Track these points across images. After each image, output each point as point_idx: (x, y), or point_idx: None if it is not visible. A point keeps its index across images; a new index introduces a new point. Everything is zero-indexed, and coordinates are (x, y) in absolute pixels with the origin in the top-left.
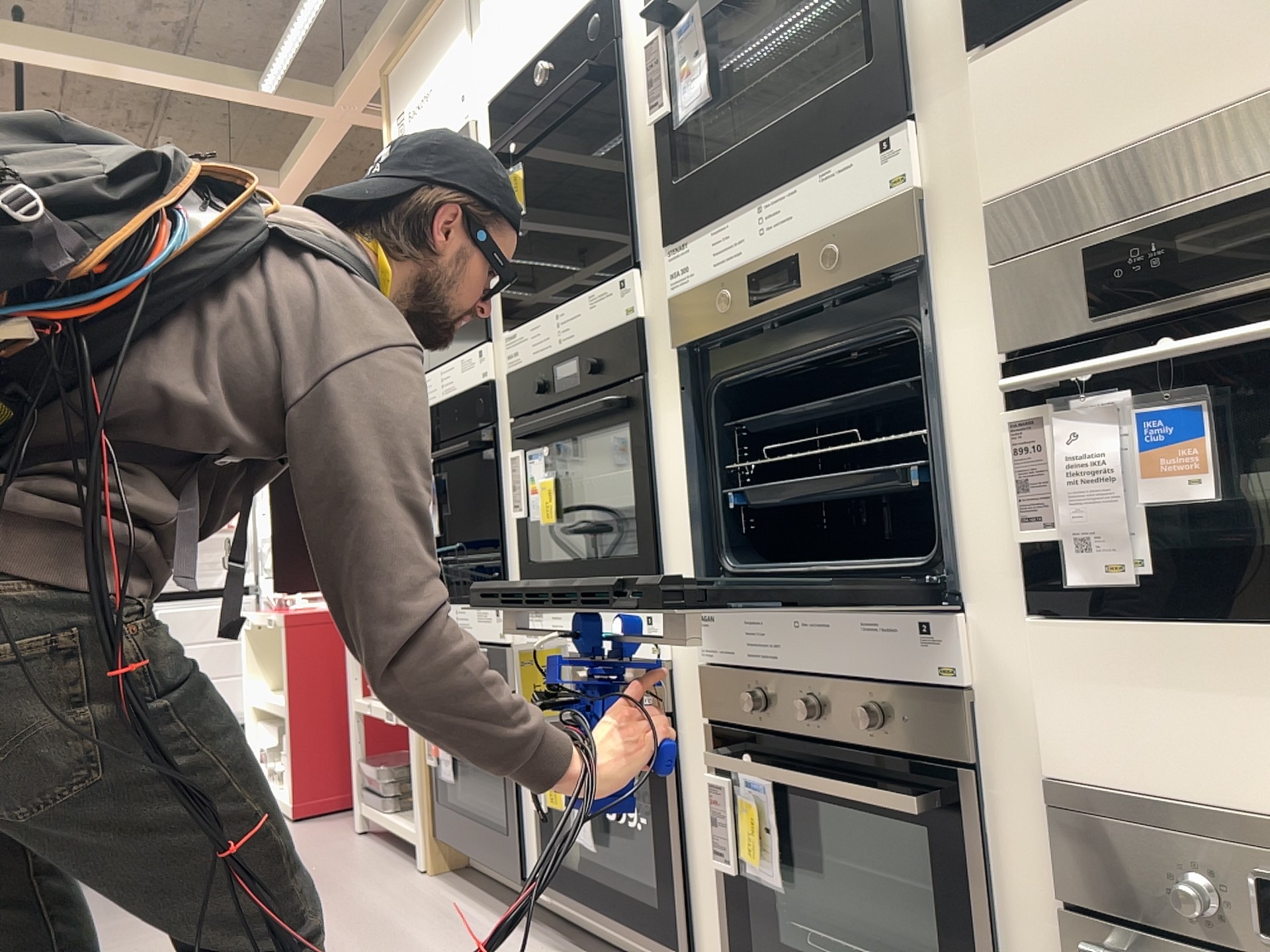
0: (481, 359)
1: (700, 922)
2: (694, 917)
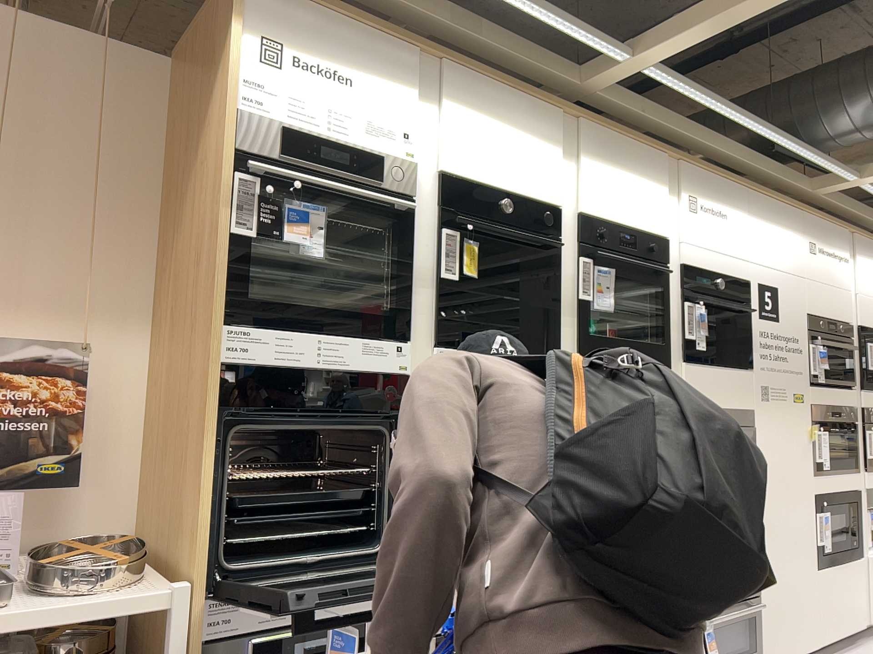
0: (402, 355)
1: None
2: None
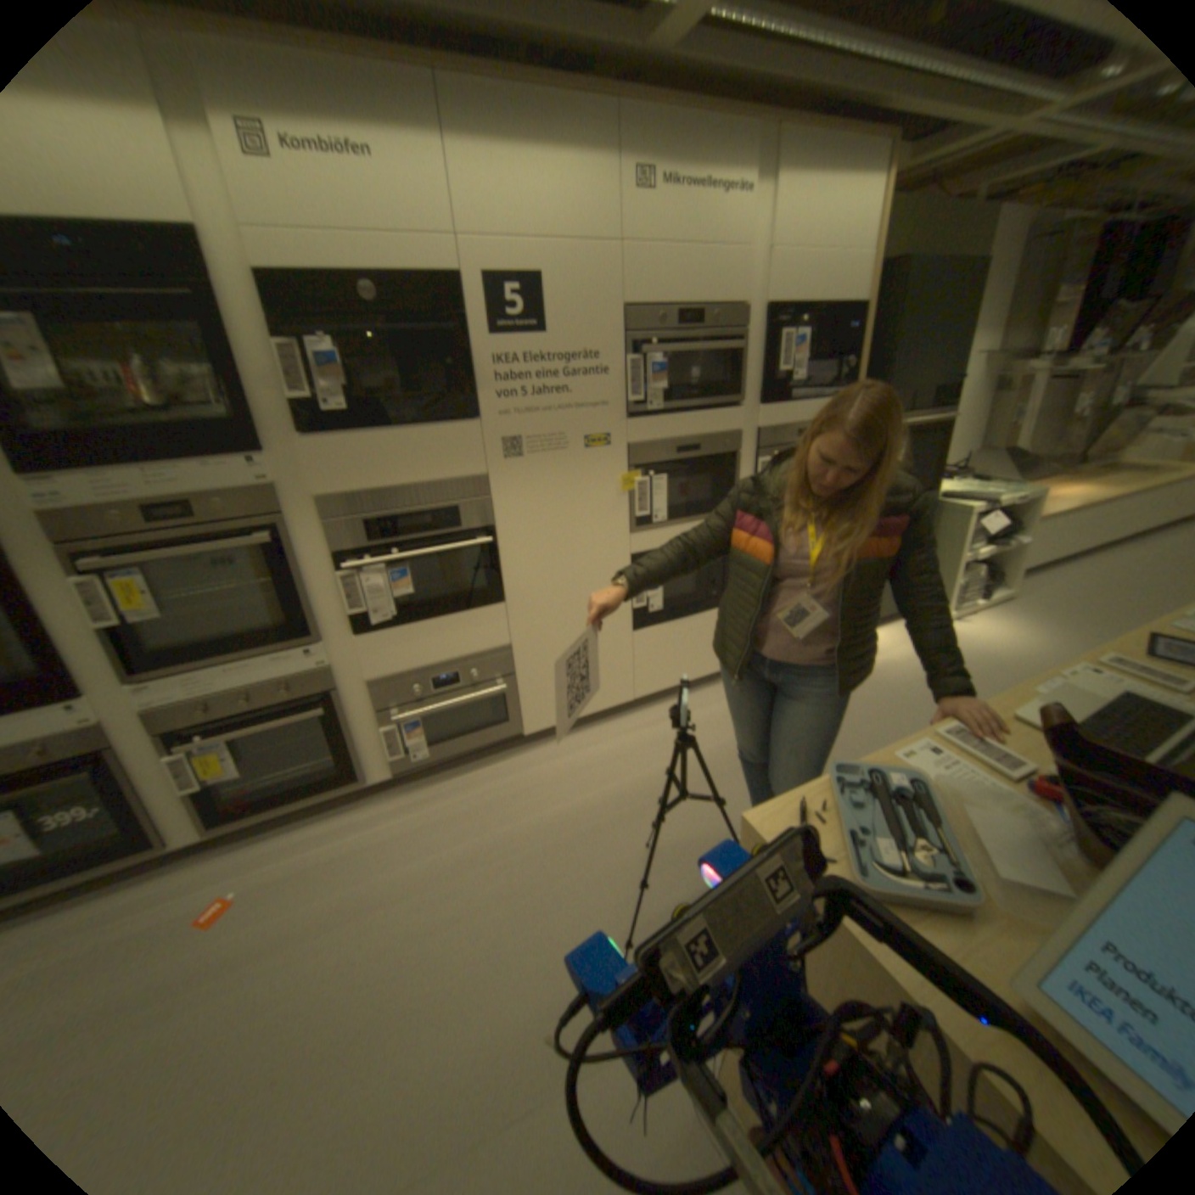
0: None
1: (159, 826)
2: (151, 828)
